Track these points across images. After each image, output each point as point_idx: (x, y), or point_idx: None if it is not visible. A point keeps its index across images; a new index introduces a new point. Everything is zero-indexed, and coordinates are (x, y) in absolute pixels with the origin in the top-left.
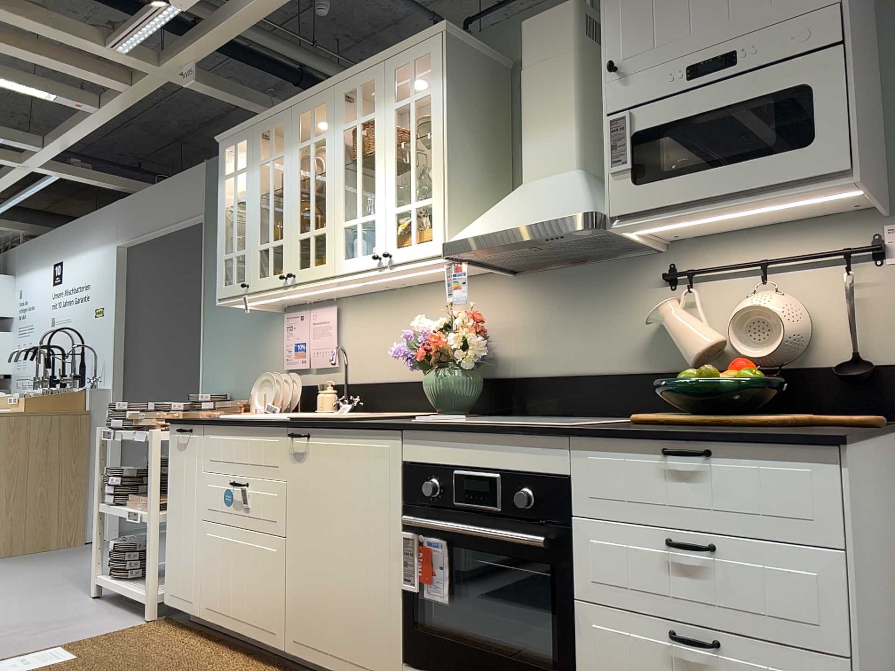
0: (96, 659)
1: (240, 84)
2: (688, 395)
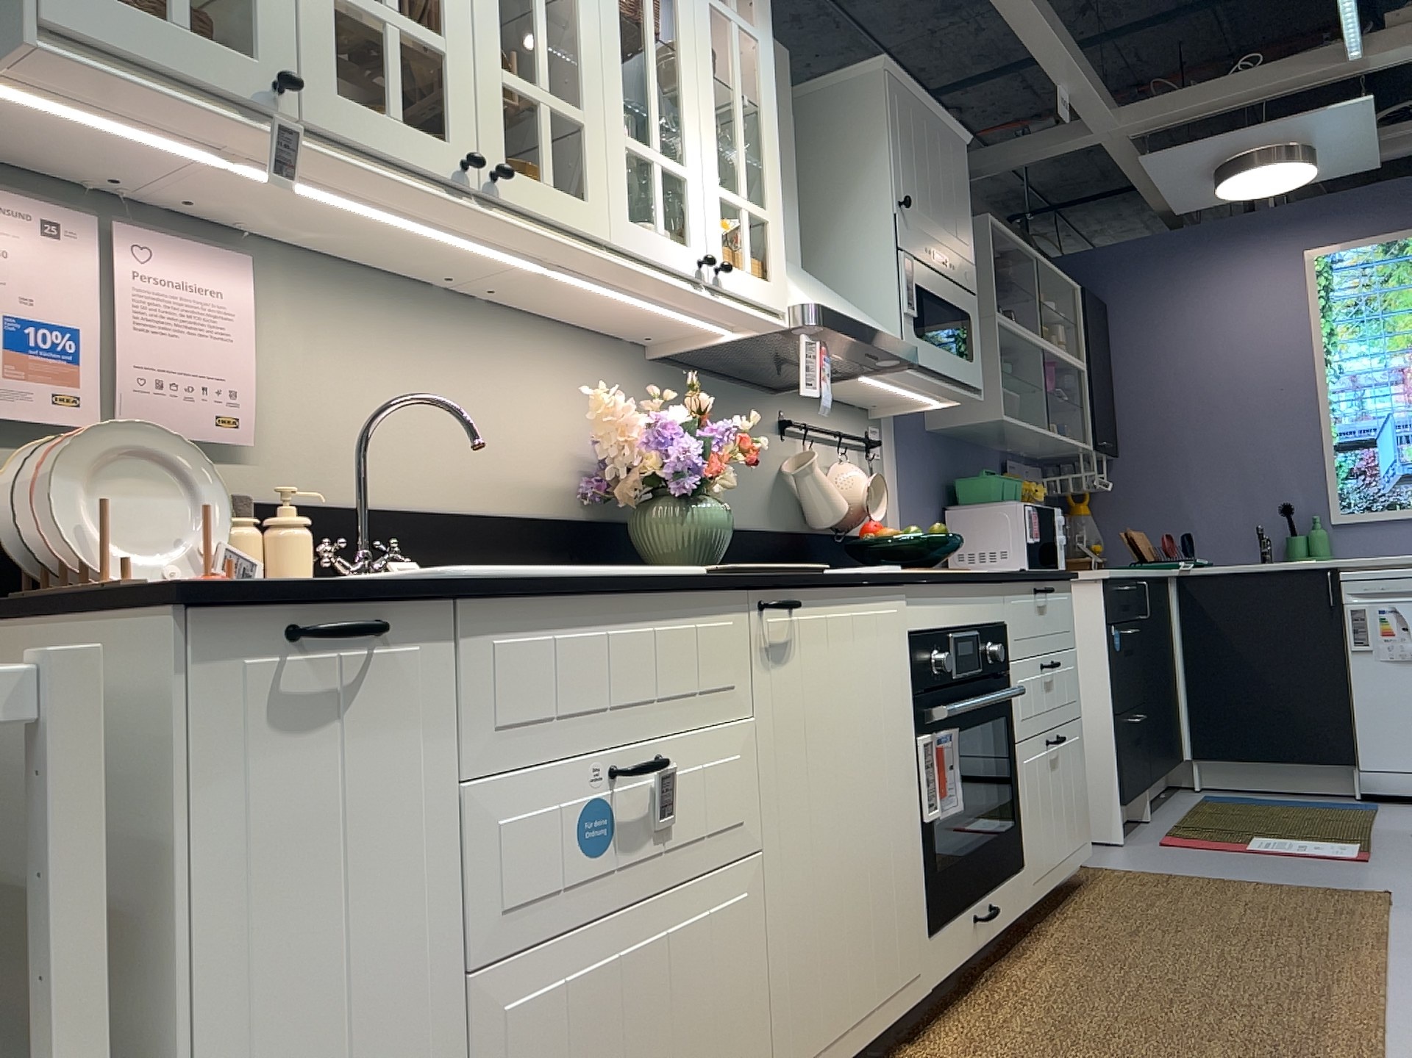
0: None
1: None
2: (912, 552)
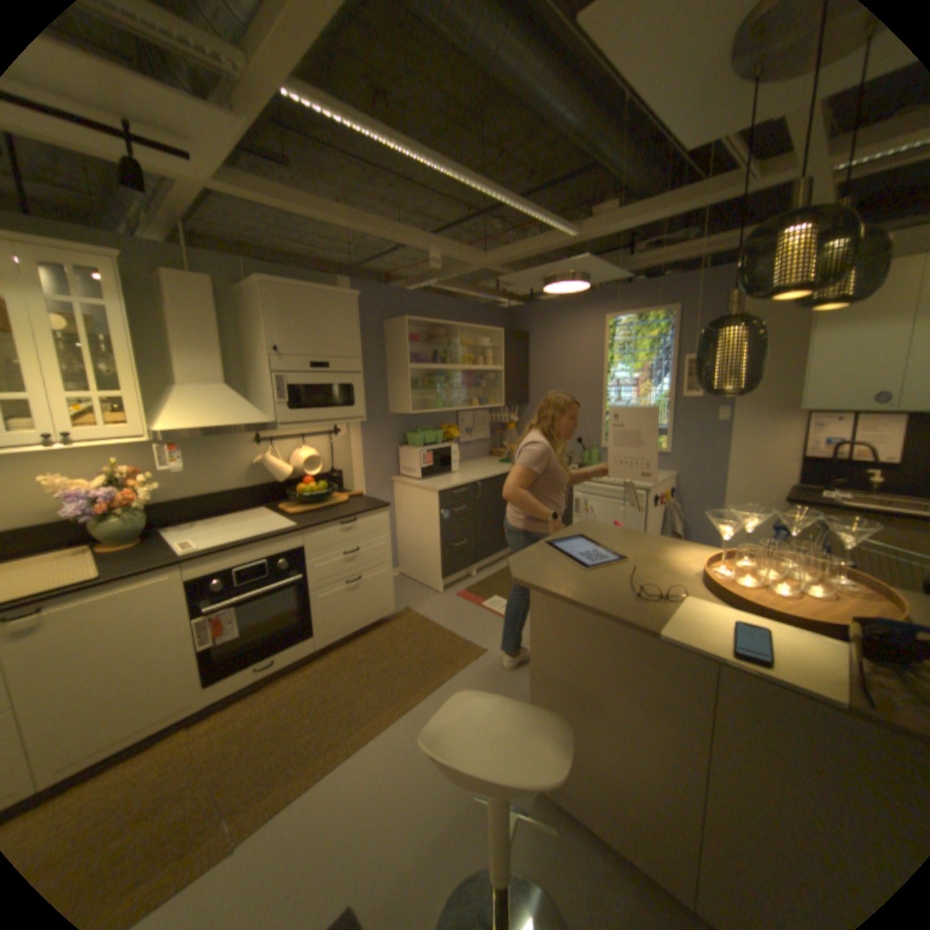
0: None
1: None
2: (306, 498)
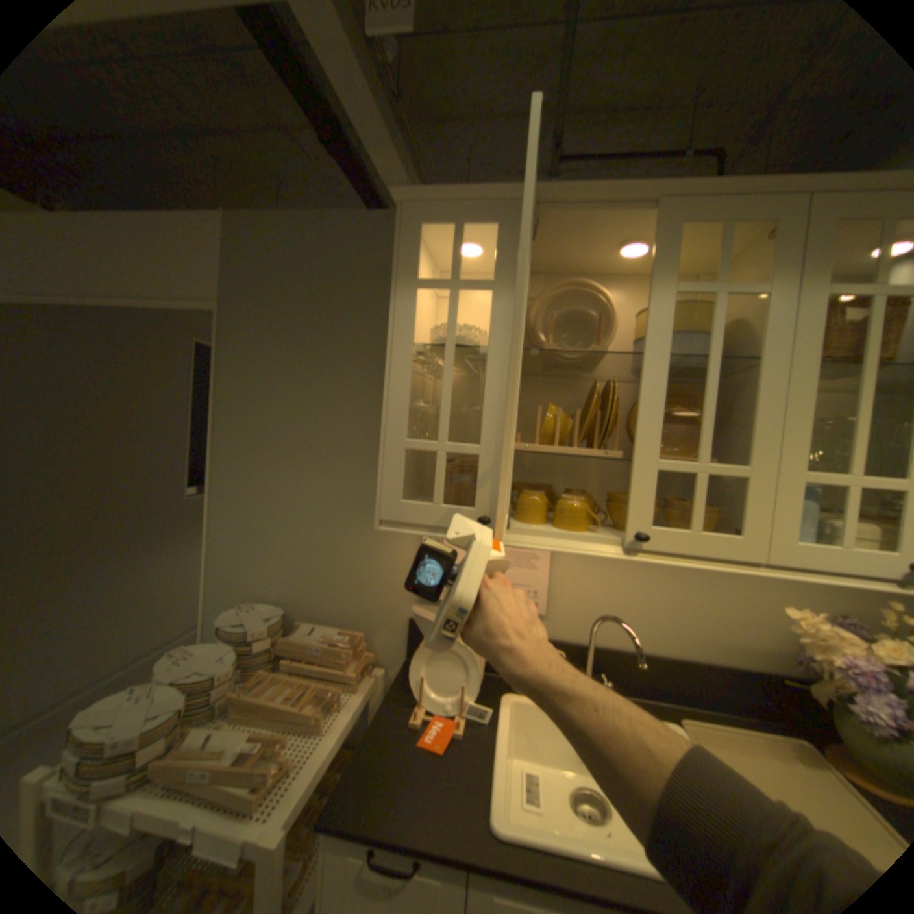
0: None
1: (382, 94)
2: None
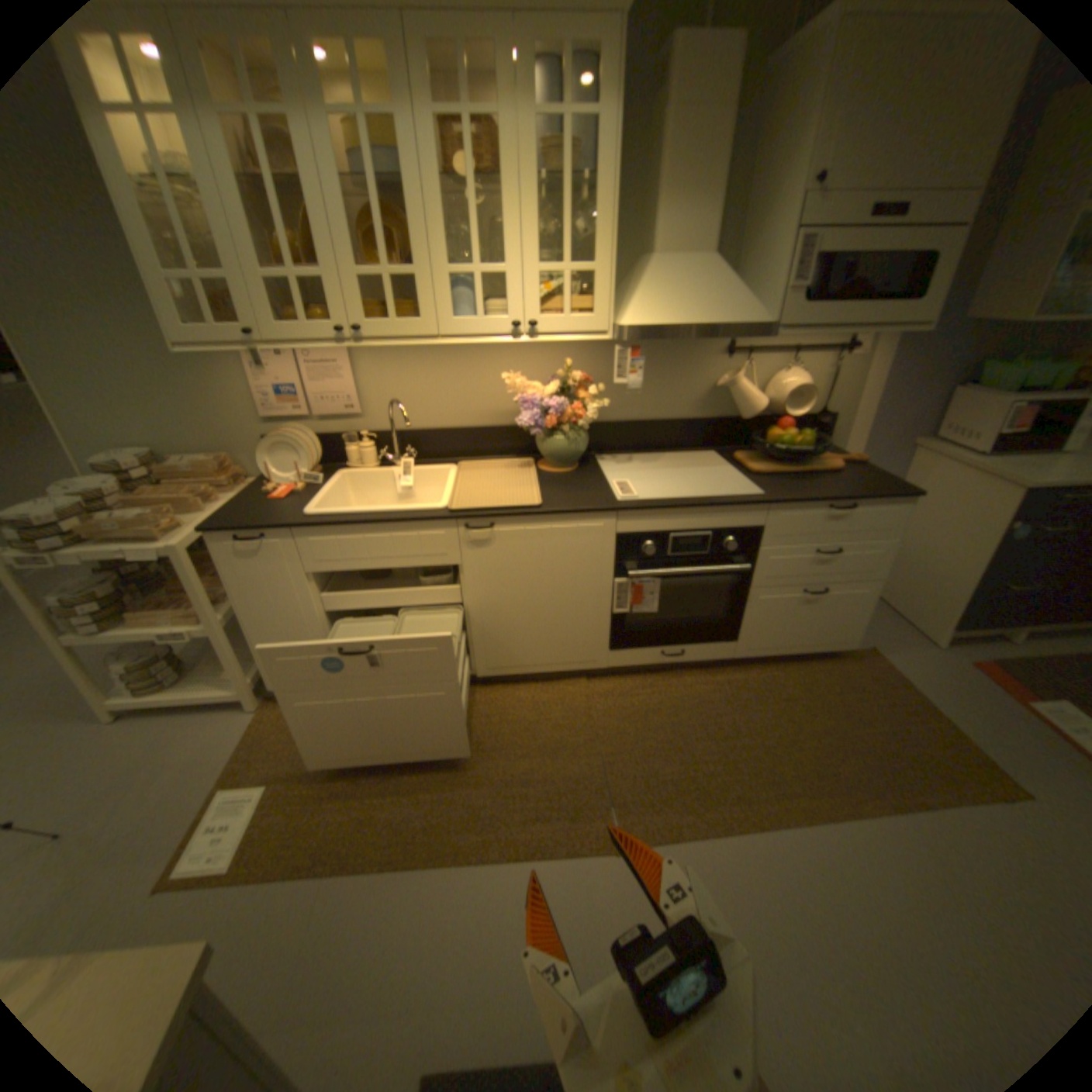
0: (291, 776)
1: None
2: (780, 451)
